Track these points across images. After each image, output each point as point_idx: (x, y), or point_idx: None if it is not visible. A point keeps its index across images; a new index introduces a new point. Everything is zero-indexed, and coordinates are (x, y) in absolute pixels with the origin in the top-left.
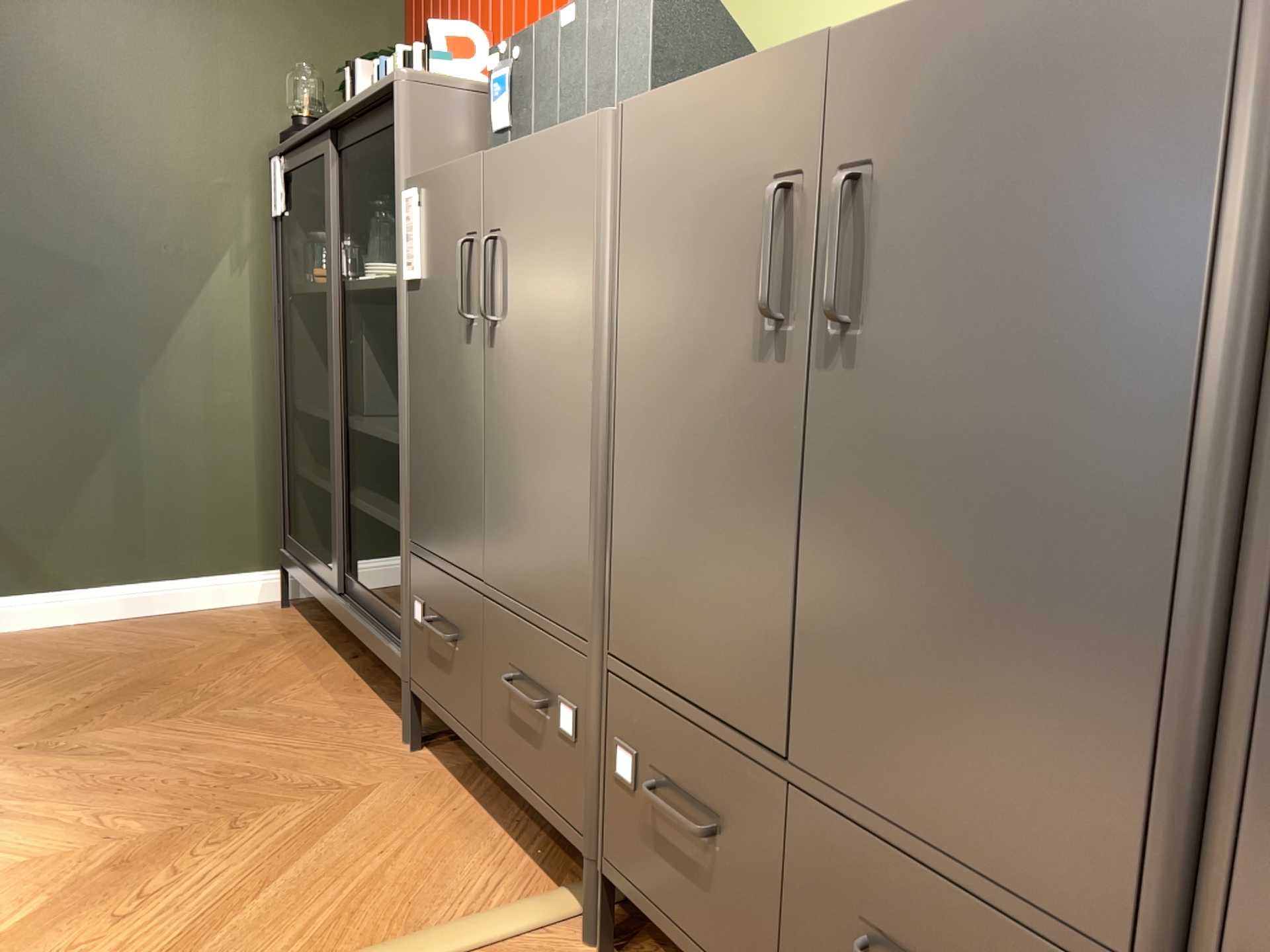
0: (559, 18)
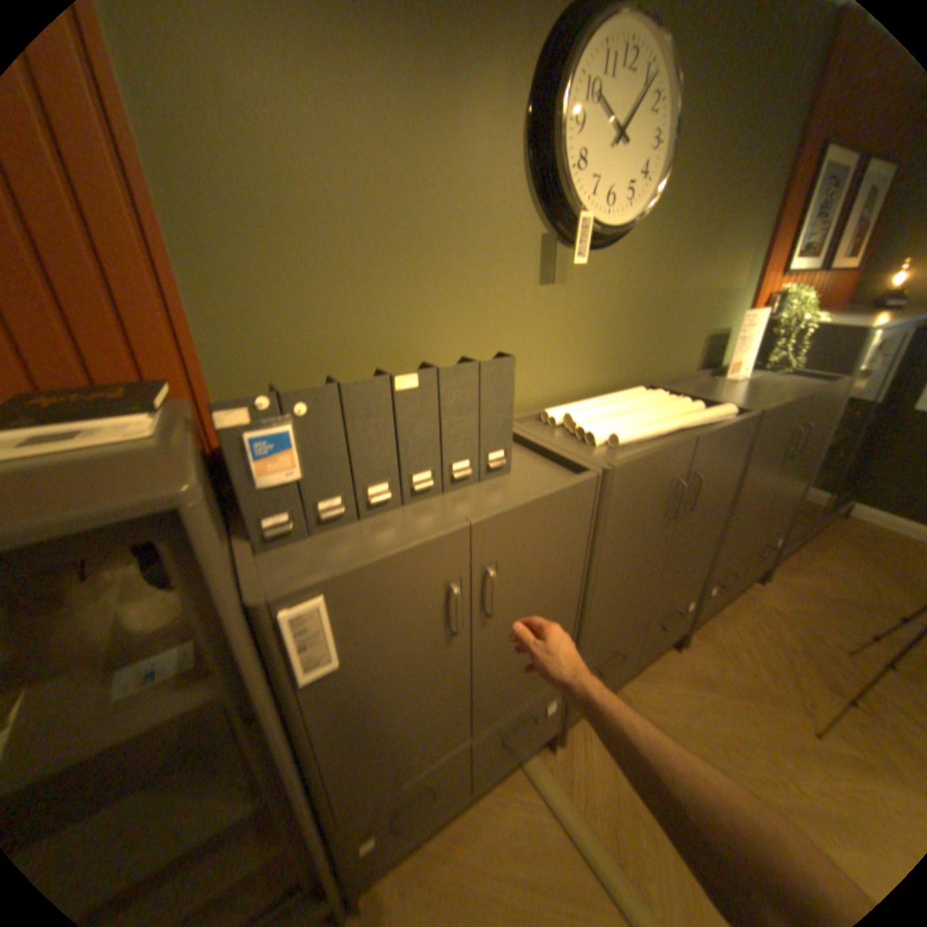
0: (390, 376)
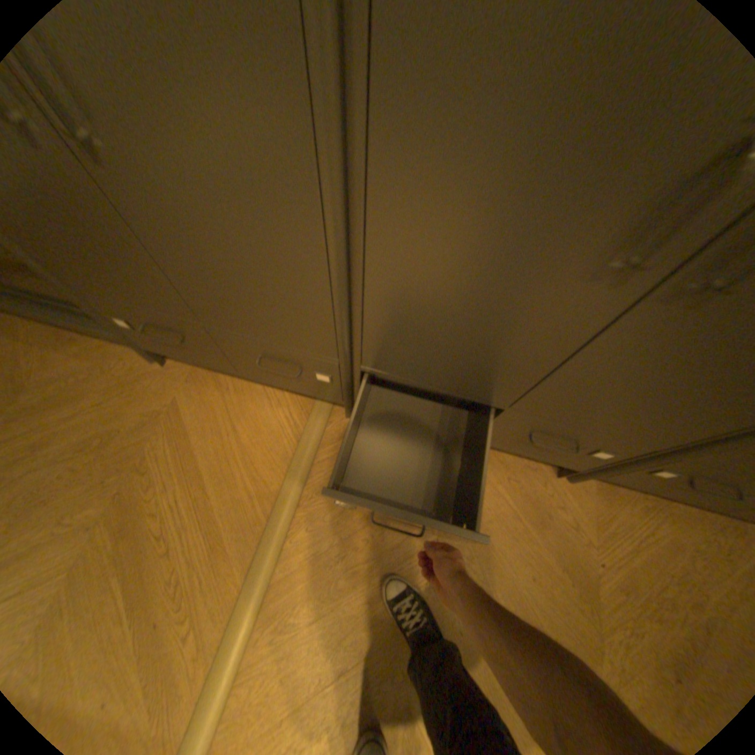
0: None
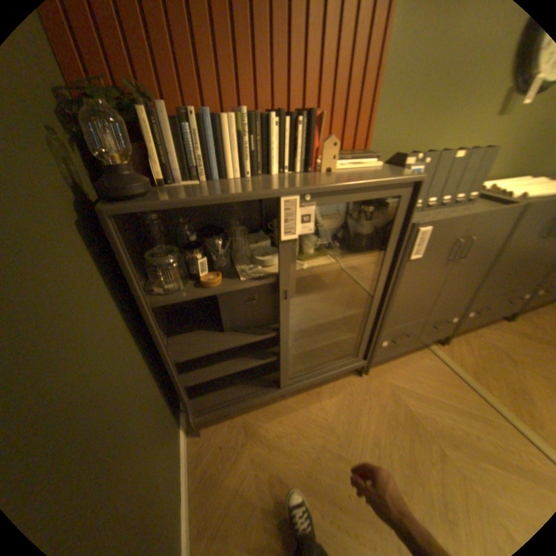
0: (456, 151)
